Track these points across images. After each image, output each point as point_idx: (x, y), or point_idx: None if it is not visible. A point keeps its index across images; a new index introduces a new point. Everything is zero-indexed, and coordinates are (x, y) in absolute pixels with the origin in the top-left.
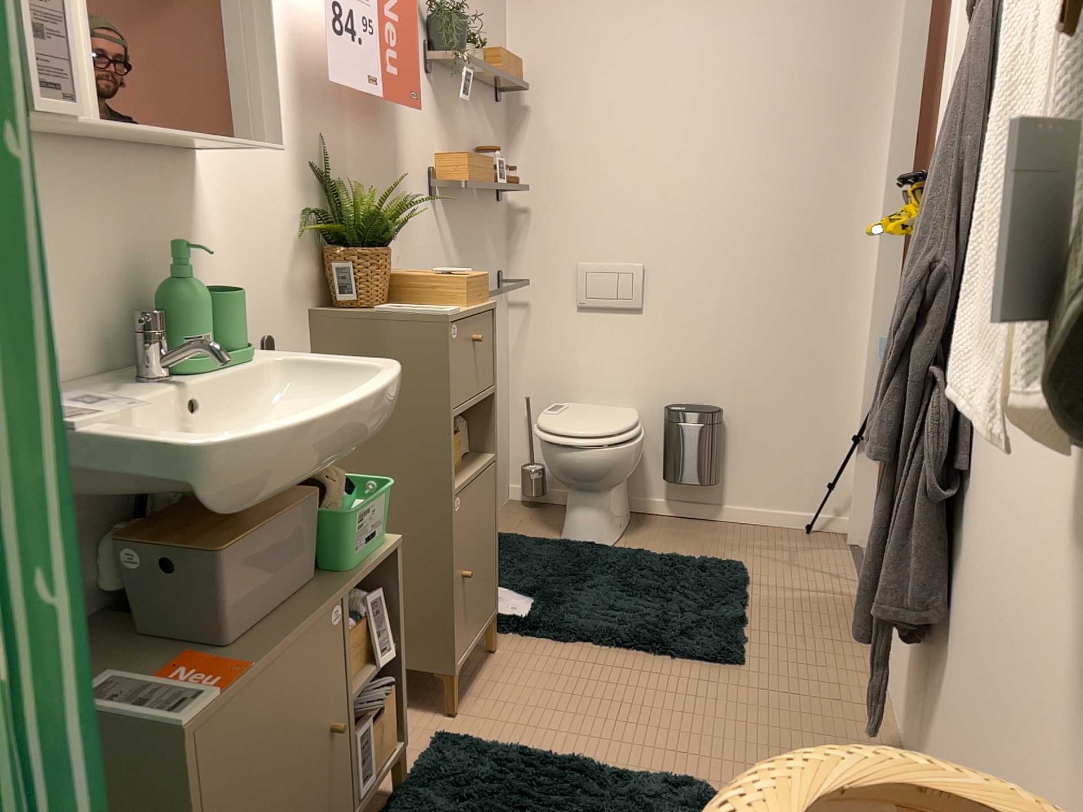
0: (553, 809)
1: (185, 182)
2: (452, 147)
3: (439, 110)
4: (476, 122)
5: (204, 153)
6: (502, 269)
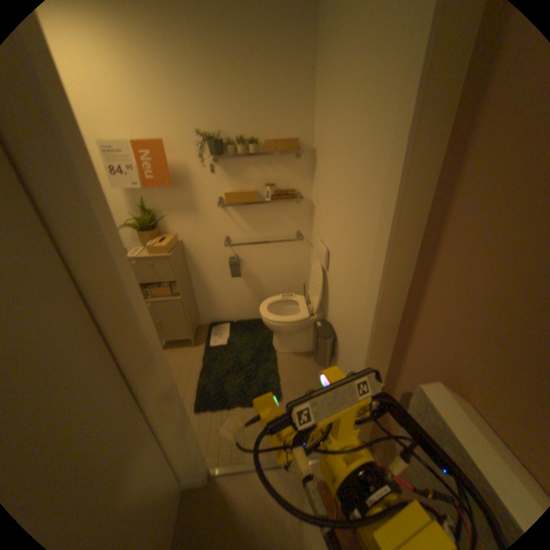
0: None
1: None
2: (241, 187)
3: (227, 174)
4: (268, 172)
5: None
6: (302, 231)
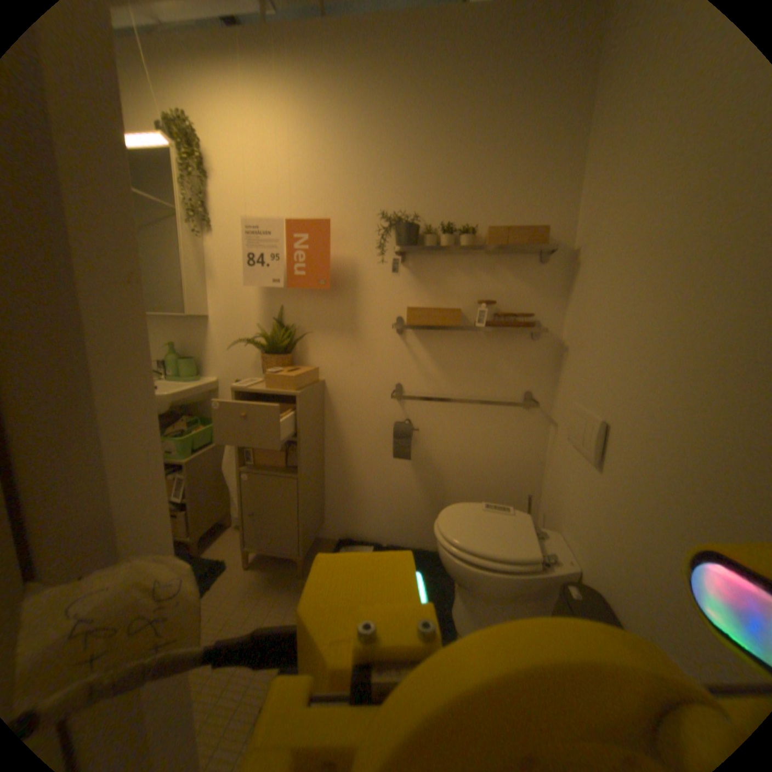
0: None
1: (202, 324)
2: (437, 300)
3: (418, 278)
4: (488, 278)
5: (210, 315)
6: (538, 390)
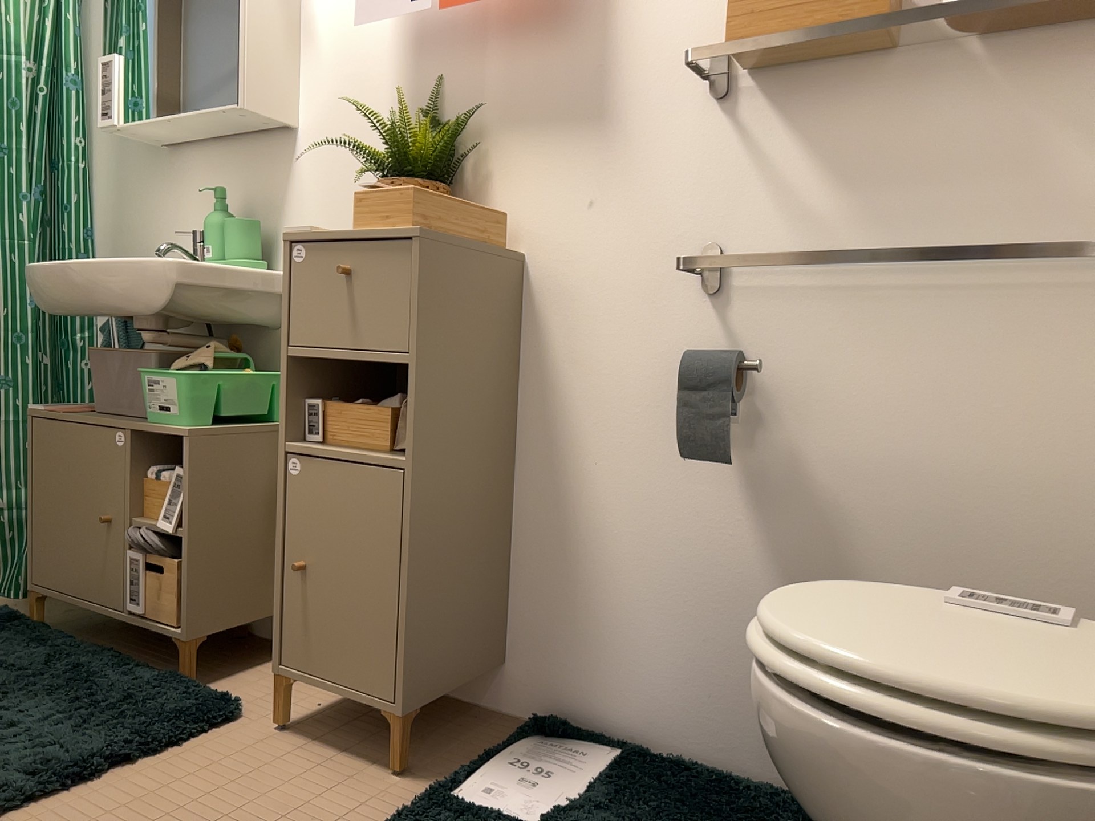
0: (46, 723)
1: (290, 155)
2: None
3: None
4: None
5: (305, 132)
6: None
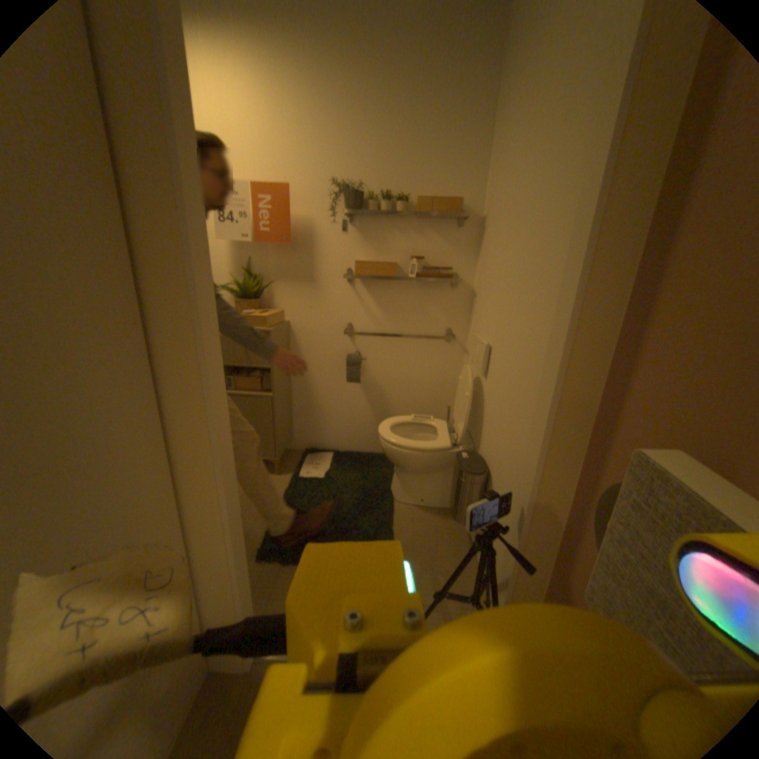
0: None
1: None
2: (379, 254)
3: (364, 235)
4: (419, 237)
5: None
6: (456, 326)
